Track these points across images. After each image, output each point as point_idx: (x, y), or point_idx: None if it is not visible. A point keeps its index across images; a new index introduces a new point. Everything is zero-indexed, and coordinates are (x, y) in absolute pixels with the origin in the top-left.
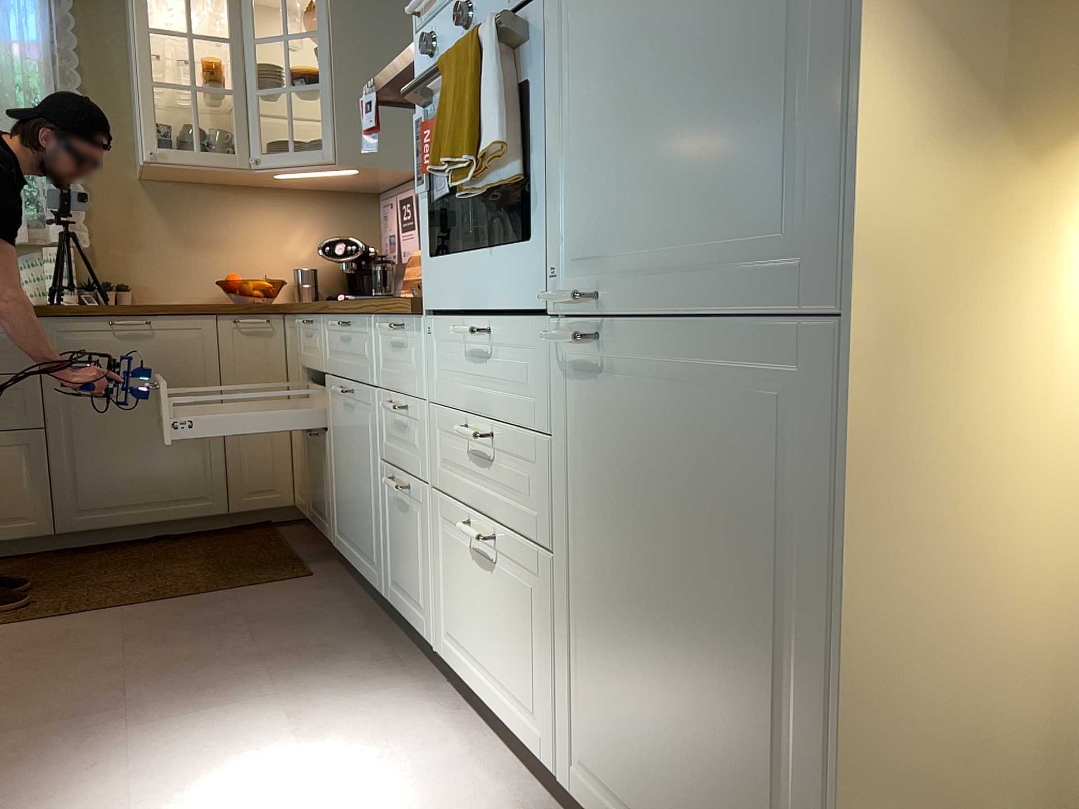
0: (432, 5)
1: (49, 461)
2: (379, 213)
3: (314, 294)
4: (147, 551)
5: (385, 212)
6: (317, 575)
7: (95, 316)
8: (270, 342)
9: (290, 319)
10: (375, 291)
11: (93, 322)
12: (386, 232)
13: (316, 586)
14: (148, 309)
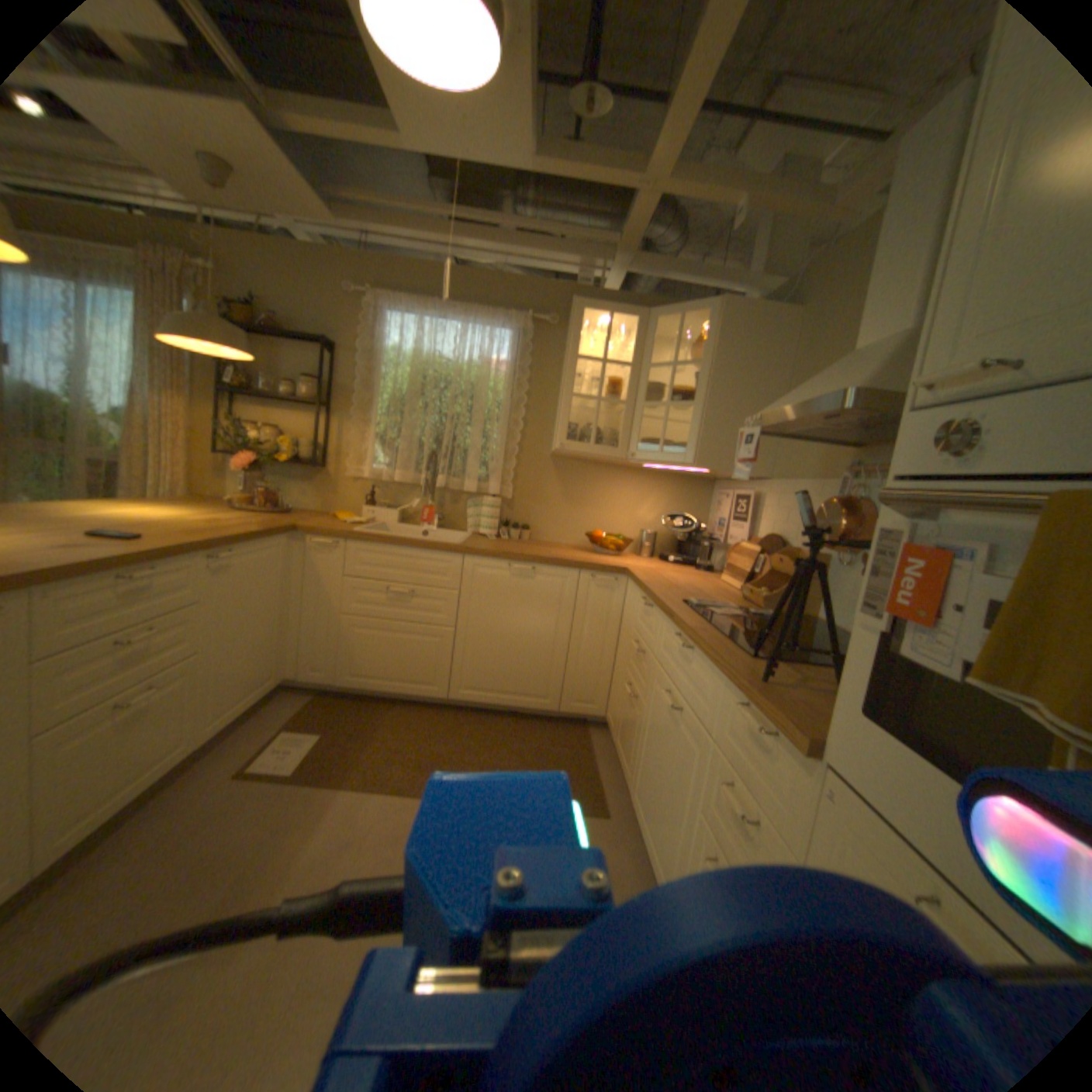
0: (971, 381)
1: (453, 650)
2: (712, 496)
3: (650, 552)
4: (499, 727)
5: (717, 496)
6: (612, 818)
7: (500, 558)
8: (613, 596)
9: (632, 586)
10: (697, 556)
11: (498, 563)
12: (714, 512)
13: (610, 838)
14: (534, 559)
